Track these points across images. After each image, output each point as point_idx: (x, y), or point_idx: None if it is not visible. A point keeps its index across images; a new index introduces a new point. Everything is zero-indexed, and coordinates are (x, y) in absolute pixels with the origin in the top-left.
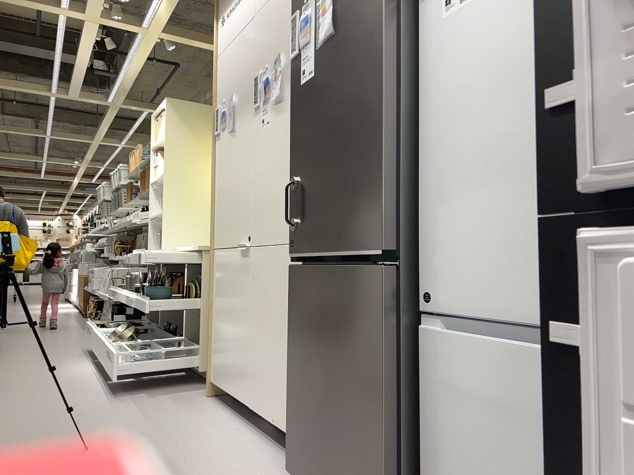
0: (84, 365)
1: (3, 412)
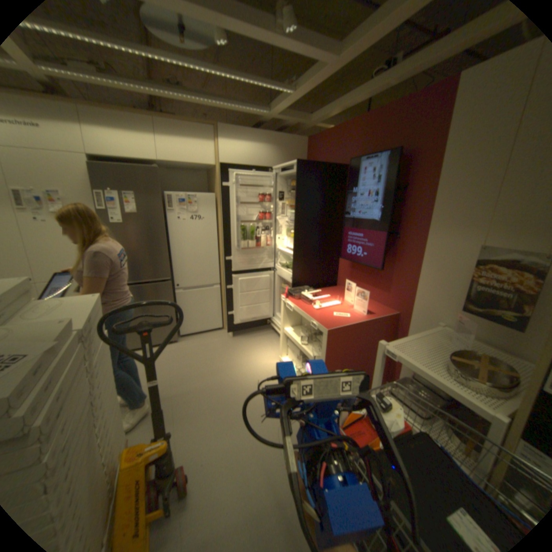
0: None
1: None
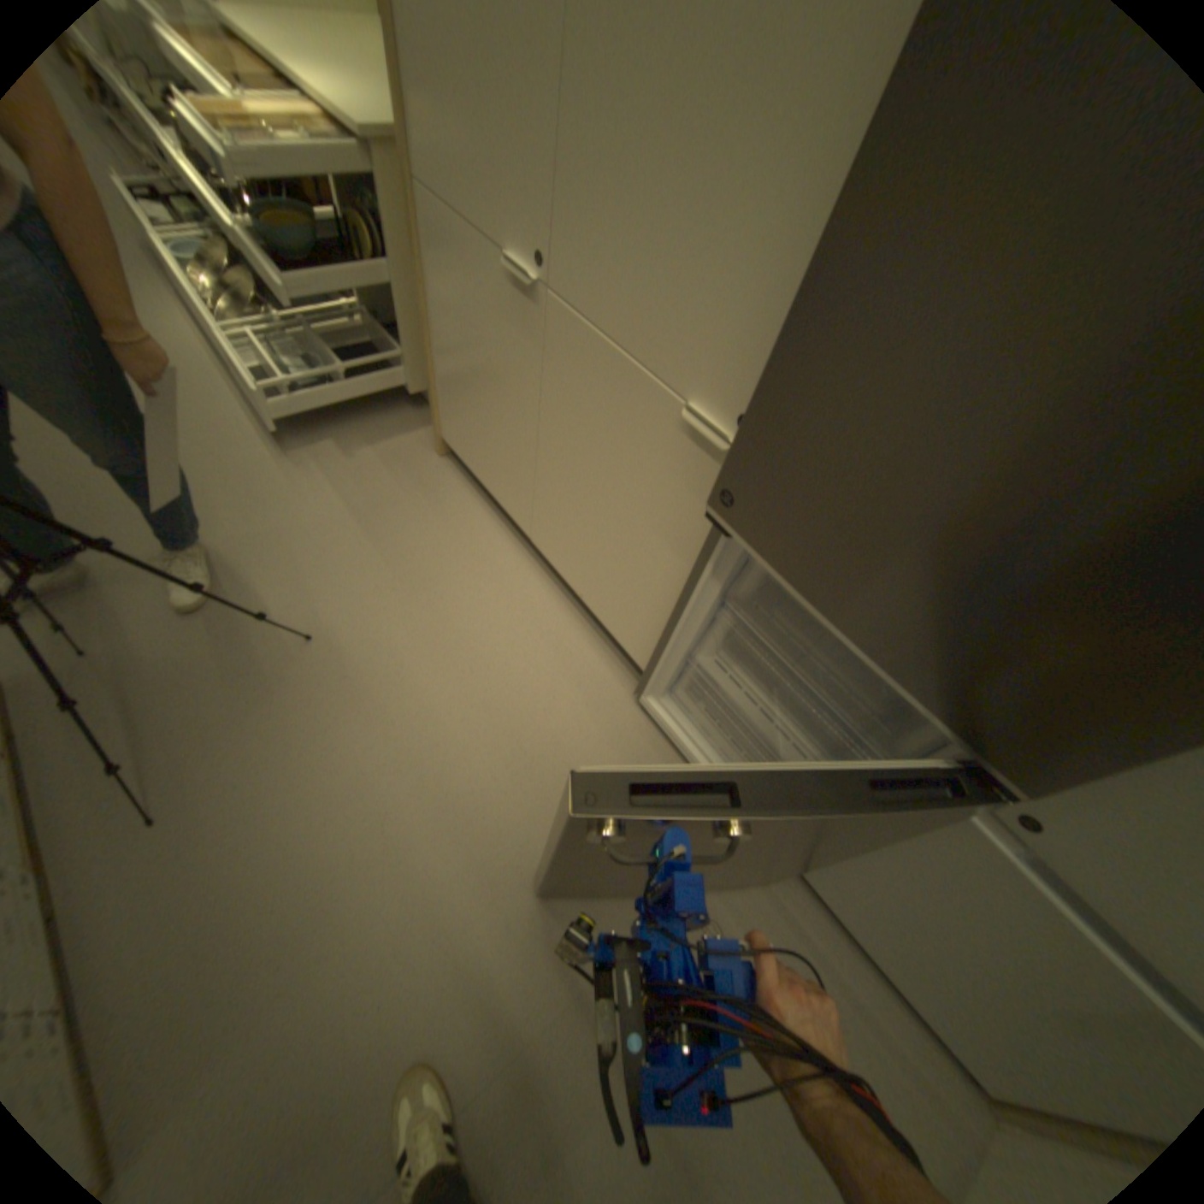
0: (171, 317)
1: (99, 502)
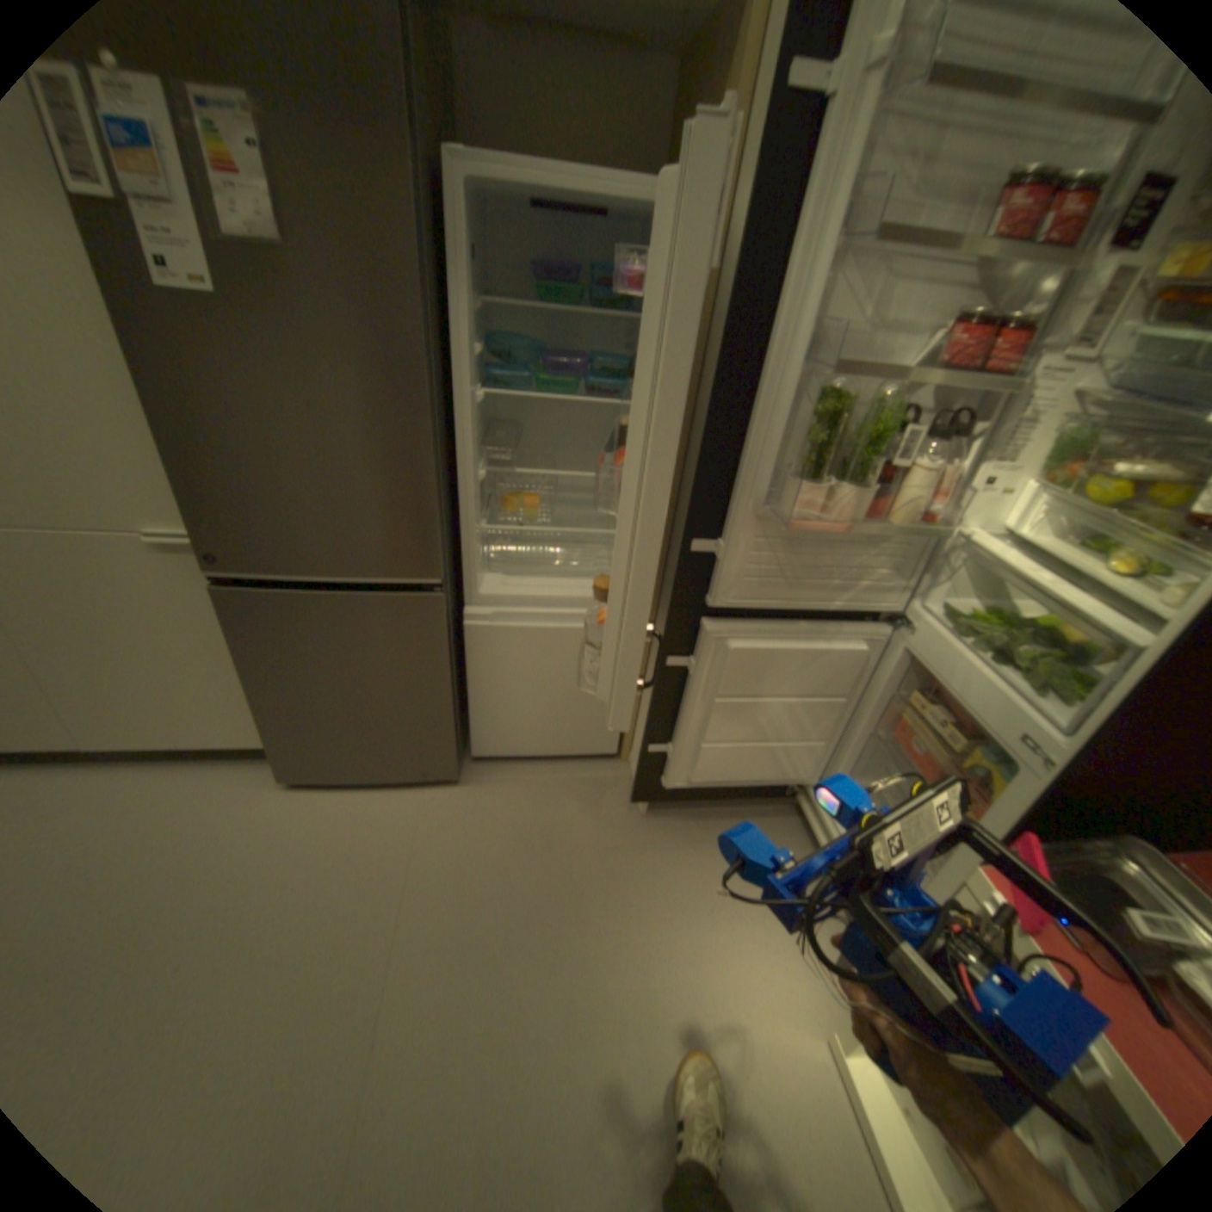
0: None
1: None
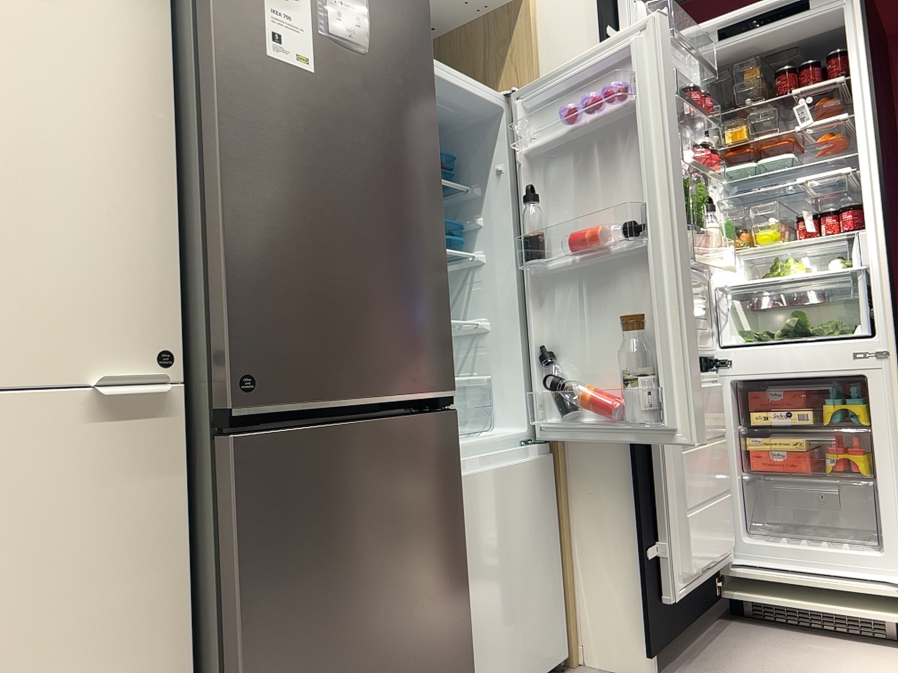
0: None
1: None
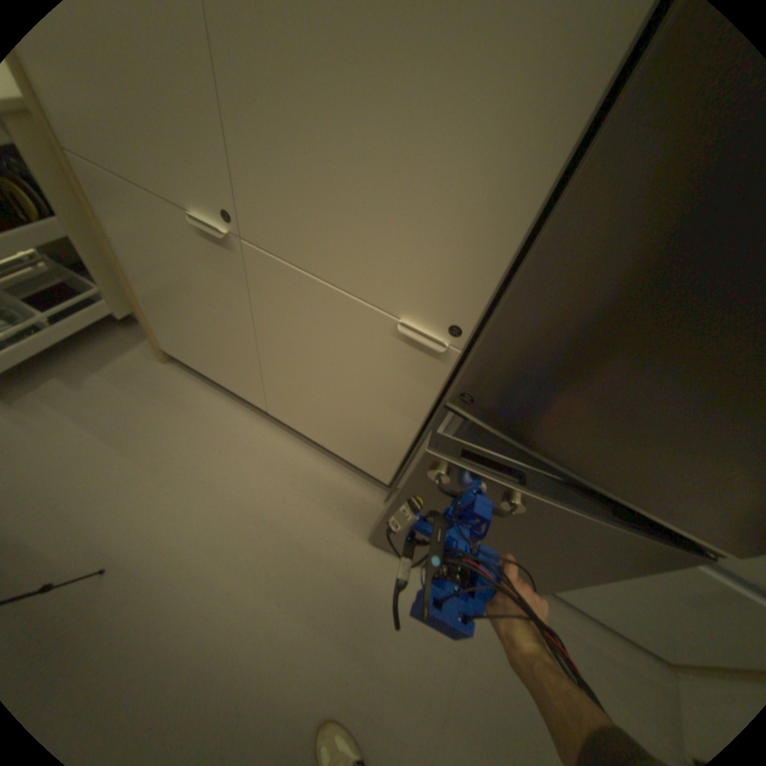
0: None
1: None
